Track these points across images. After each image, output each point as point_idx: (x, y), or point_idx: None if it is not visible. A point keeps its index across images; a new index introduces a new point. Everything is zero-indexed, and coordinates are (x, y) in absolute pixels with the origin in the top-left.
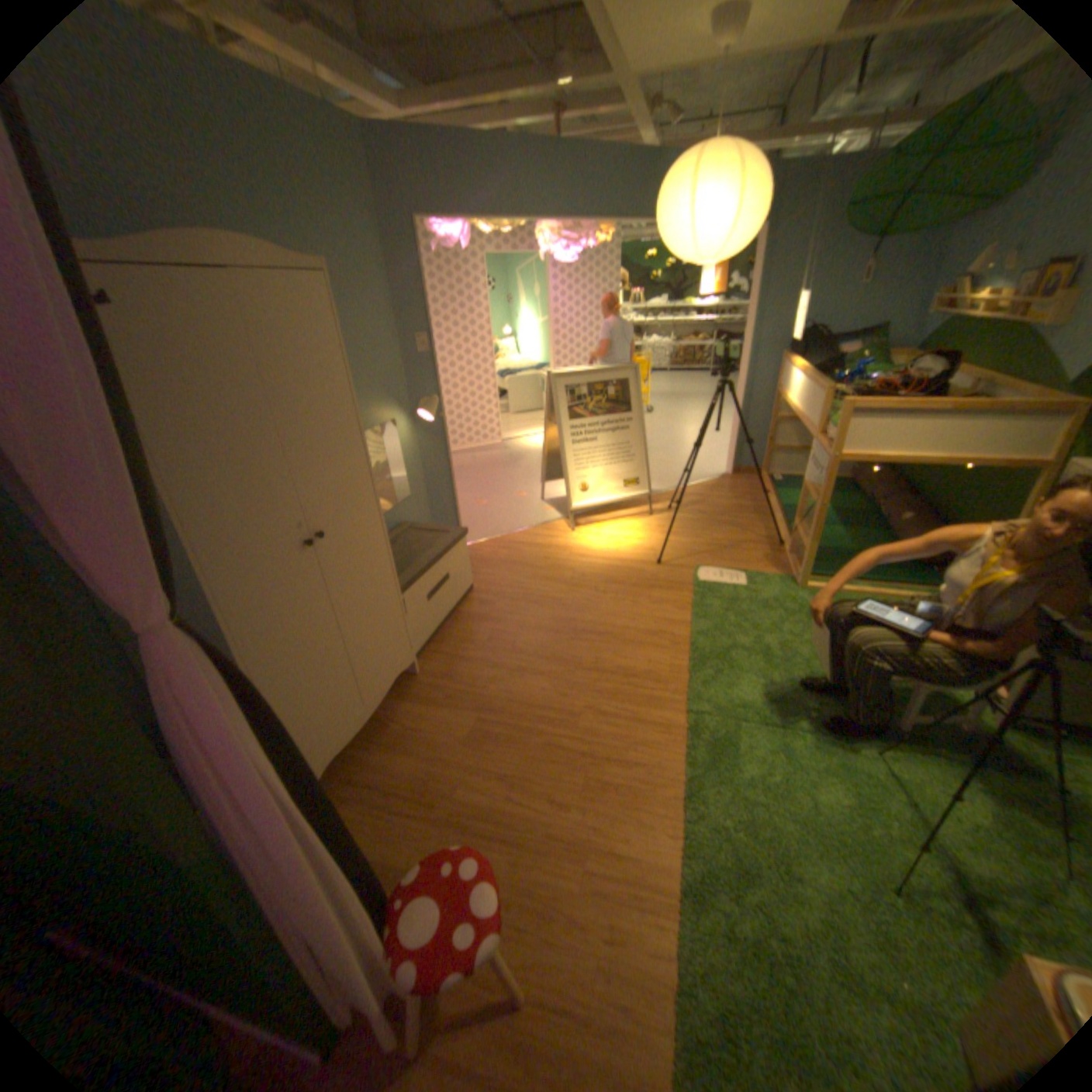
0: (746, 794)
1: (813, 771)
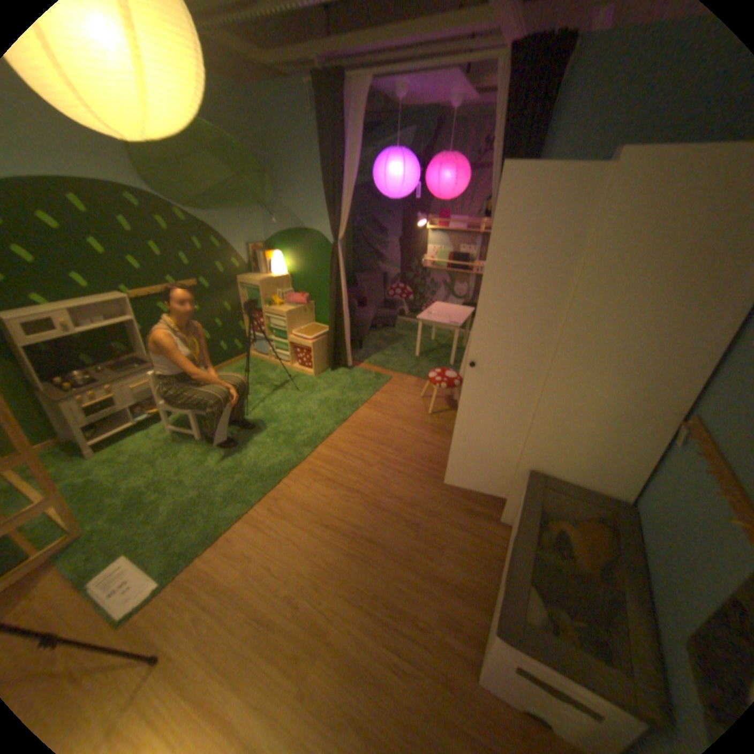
0: (316, 418)
1: (279, 419)
